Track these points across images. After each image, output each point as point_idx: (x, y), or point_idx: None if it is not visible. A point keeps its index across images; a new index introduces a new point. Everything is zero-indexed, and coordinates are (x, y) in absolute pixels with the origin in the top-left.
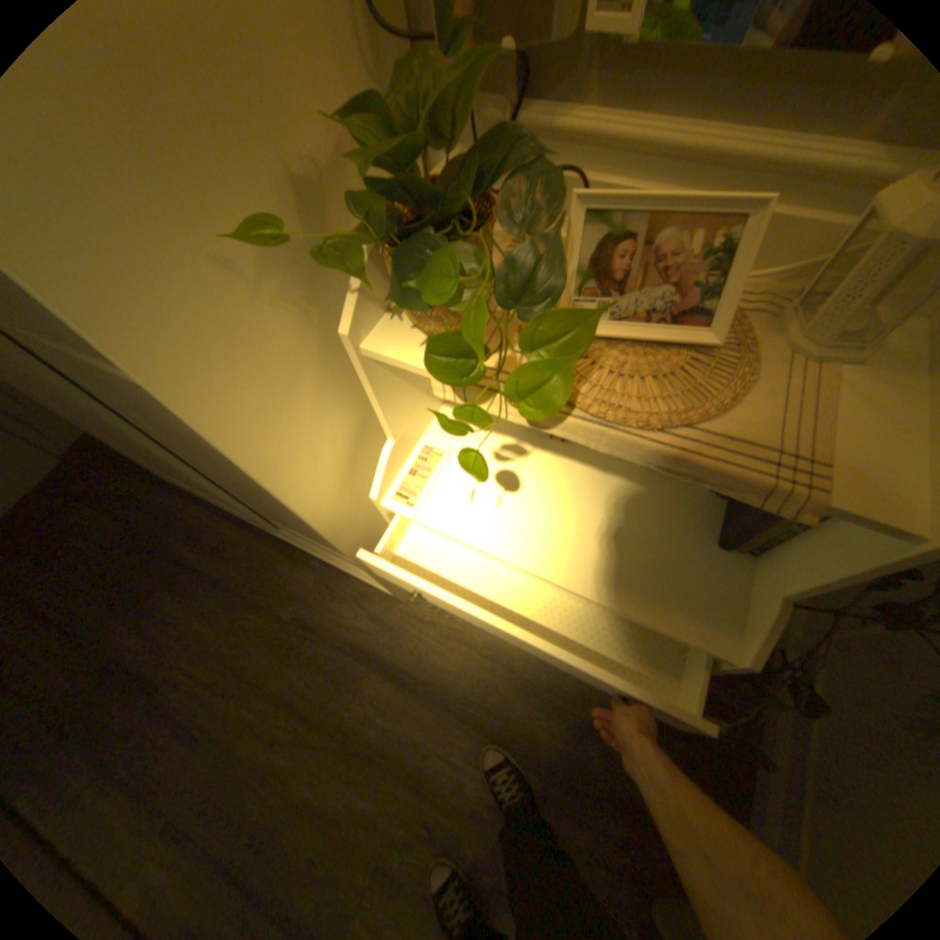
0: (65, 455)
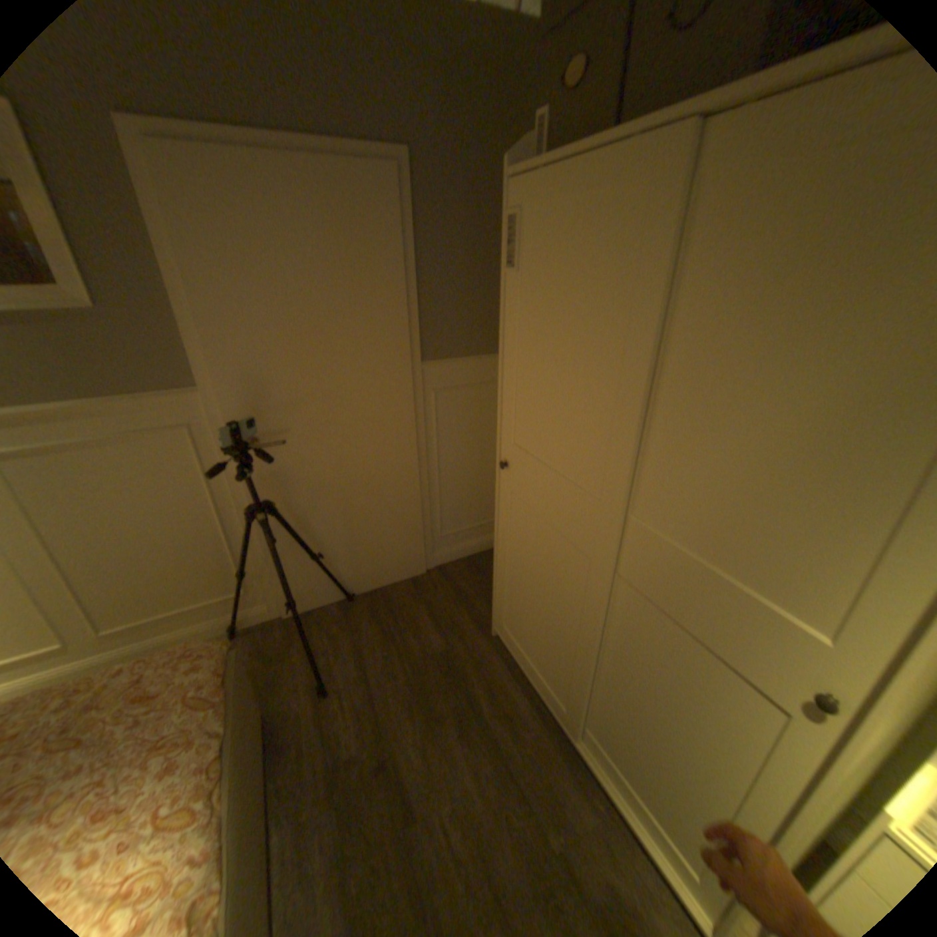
0: (430, 570)
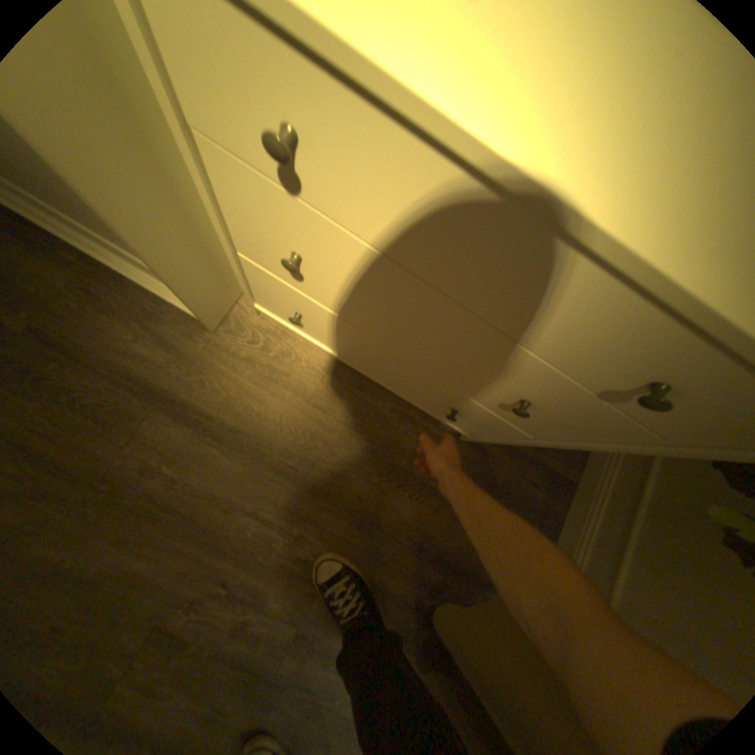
0: None
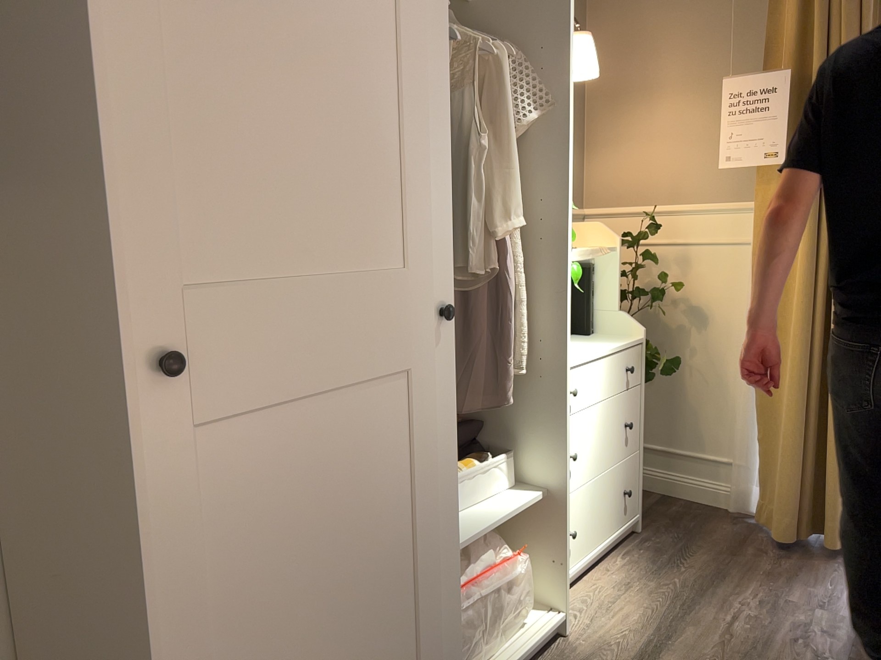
0: None
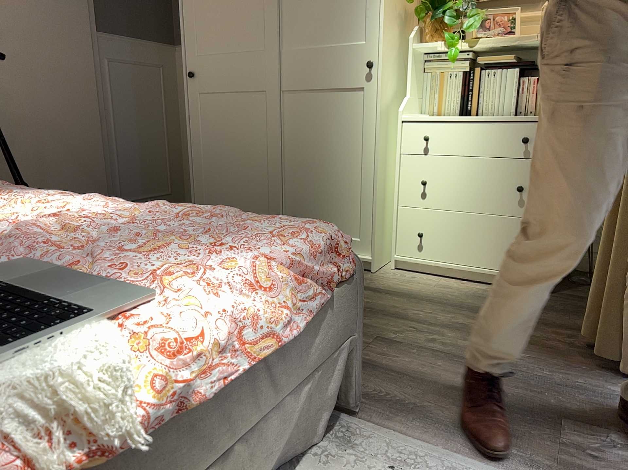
0: None
